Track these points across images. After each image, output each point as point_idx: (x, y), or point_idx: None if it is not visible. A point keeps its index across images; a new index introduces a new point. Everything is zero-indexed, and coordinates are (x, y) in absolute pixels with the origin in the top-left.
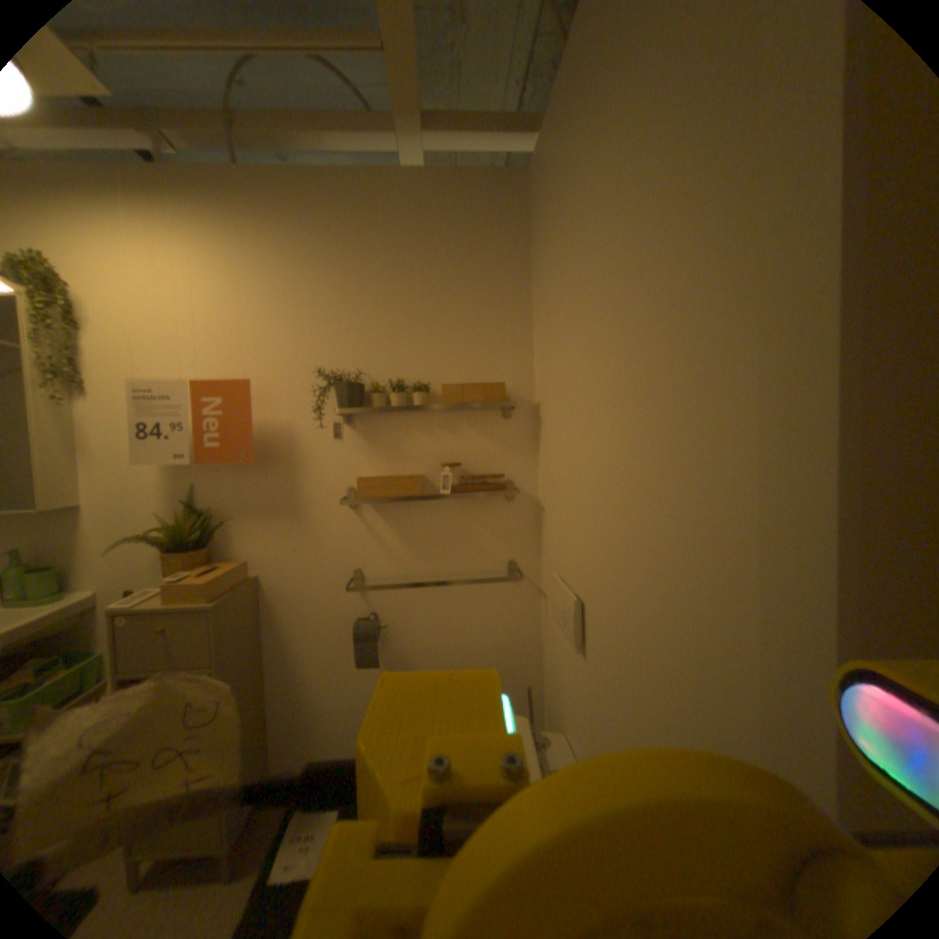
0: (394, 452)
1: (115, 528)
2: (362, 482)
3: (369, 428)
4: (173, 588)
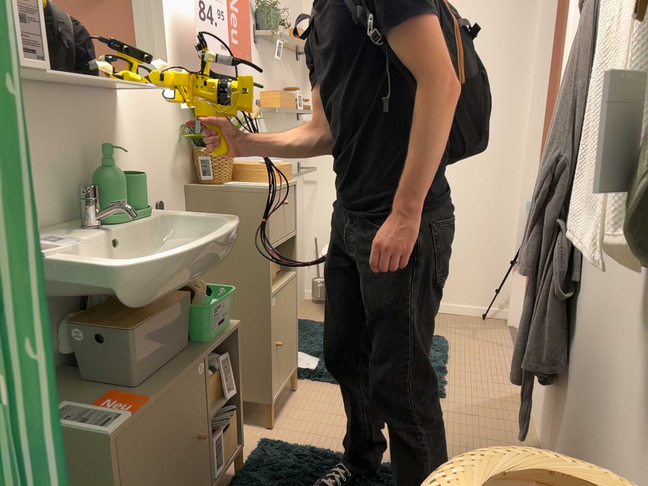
0: (270, 78)
1: (147, 127)
2: (281, 97)
3: (262, 54)
4: (282, 169)
